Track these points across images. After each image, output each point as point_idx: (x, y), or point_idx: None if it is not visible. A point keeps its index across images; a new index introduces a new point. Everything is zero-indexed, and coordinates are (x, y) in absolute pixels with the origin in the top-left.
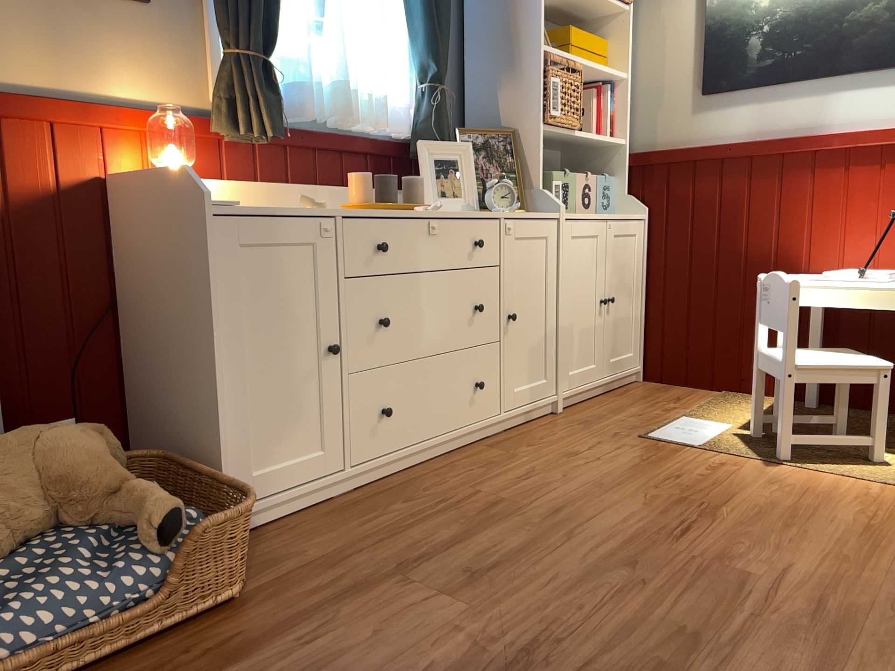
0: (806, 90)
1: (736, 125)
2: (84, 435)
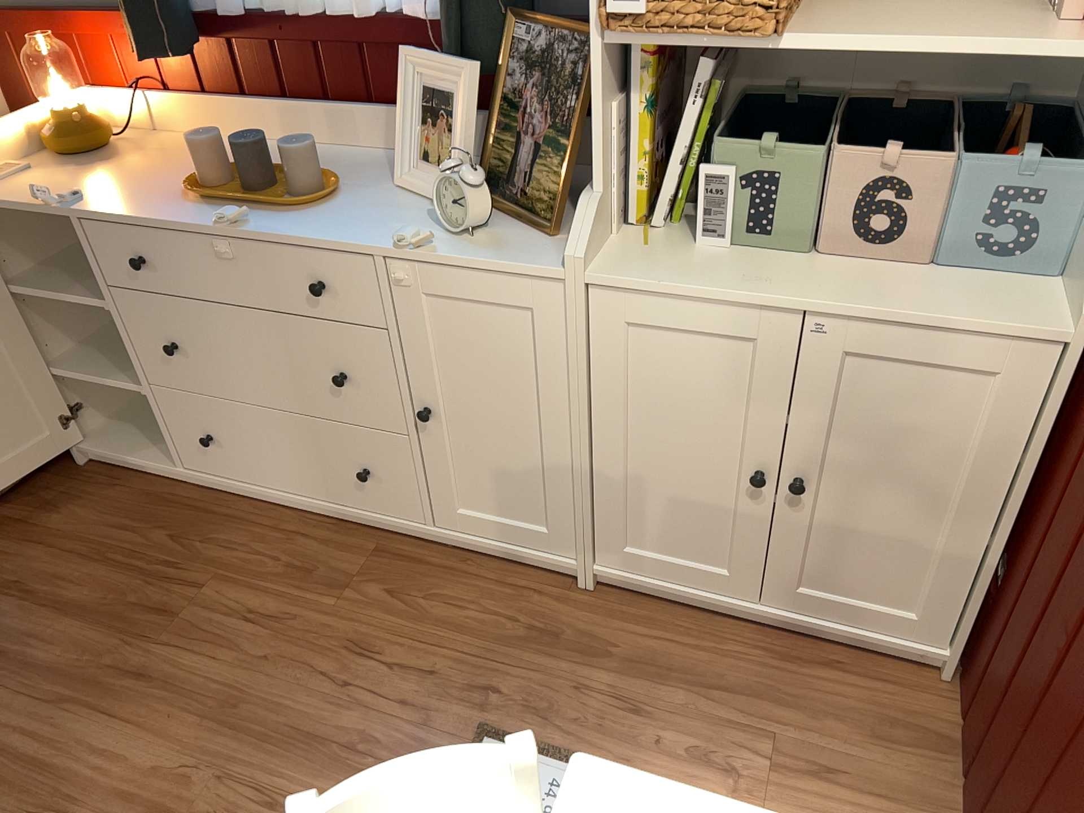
0: None
1: None
2: None
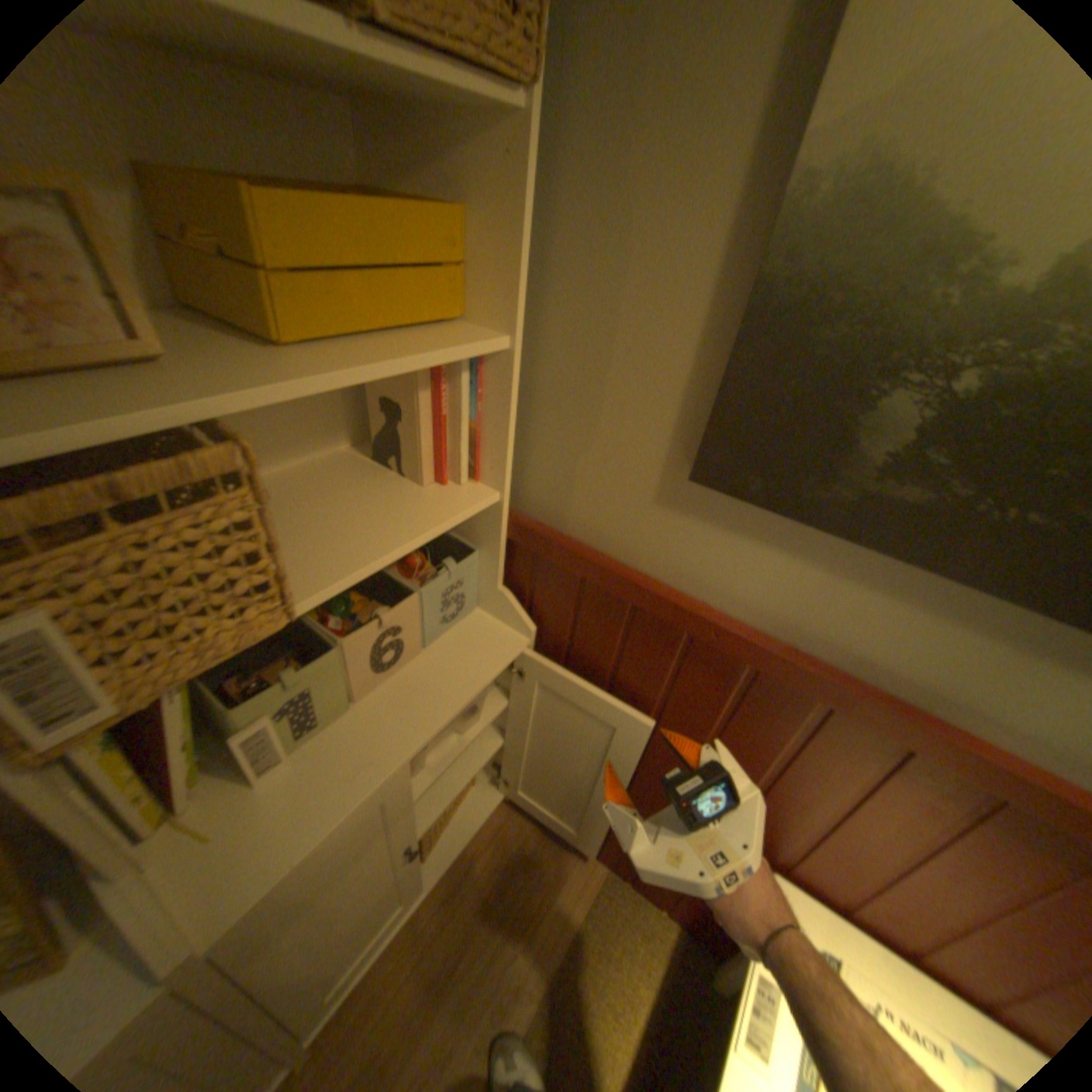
0: (994, 615)
1: (754, 584)
2: None
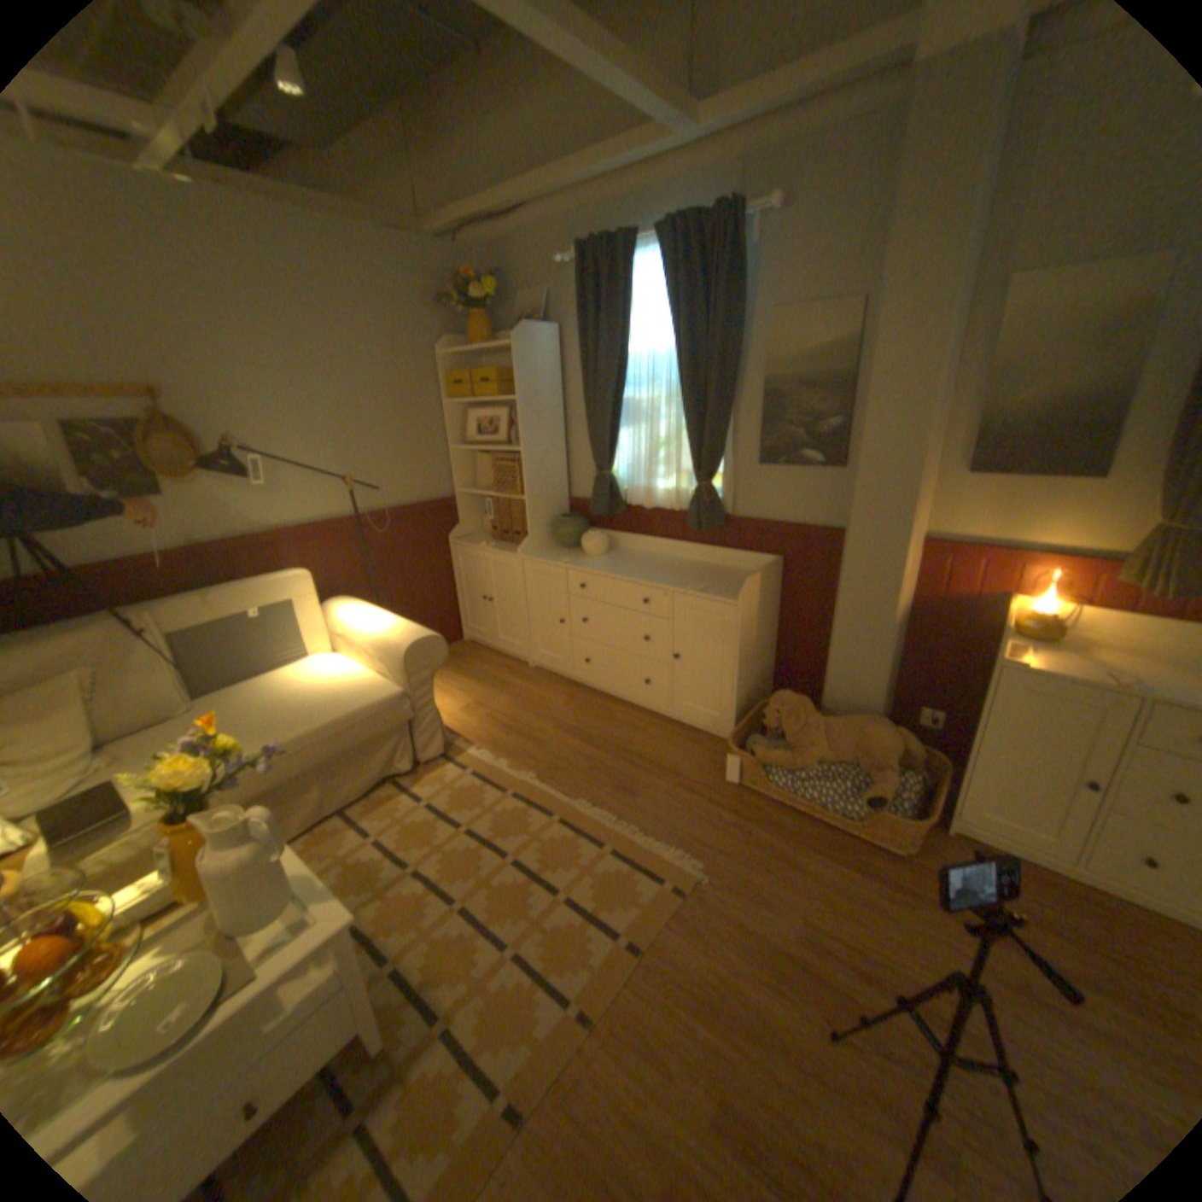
0: None
1: None
2: (890, 736)
